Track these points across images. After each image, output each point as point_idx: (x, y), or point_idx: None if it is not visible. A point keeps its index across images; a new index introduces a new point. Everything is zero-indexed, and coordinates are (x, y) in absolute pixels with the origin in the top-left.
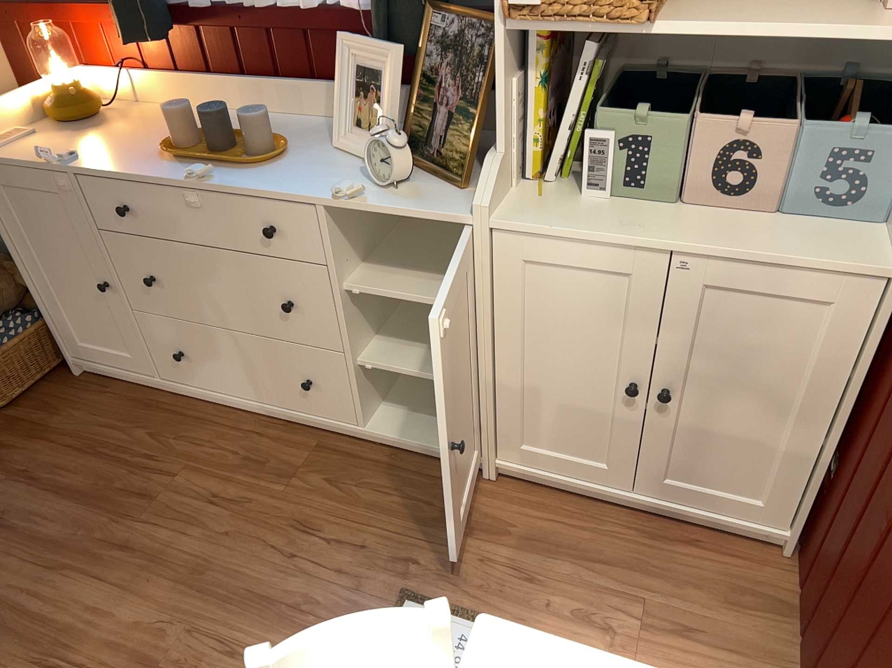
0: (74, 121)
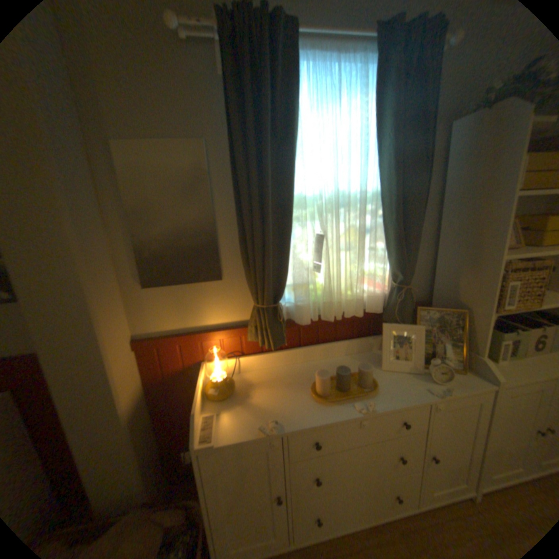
0: (225, 397)
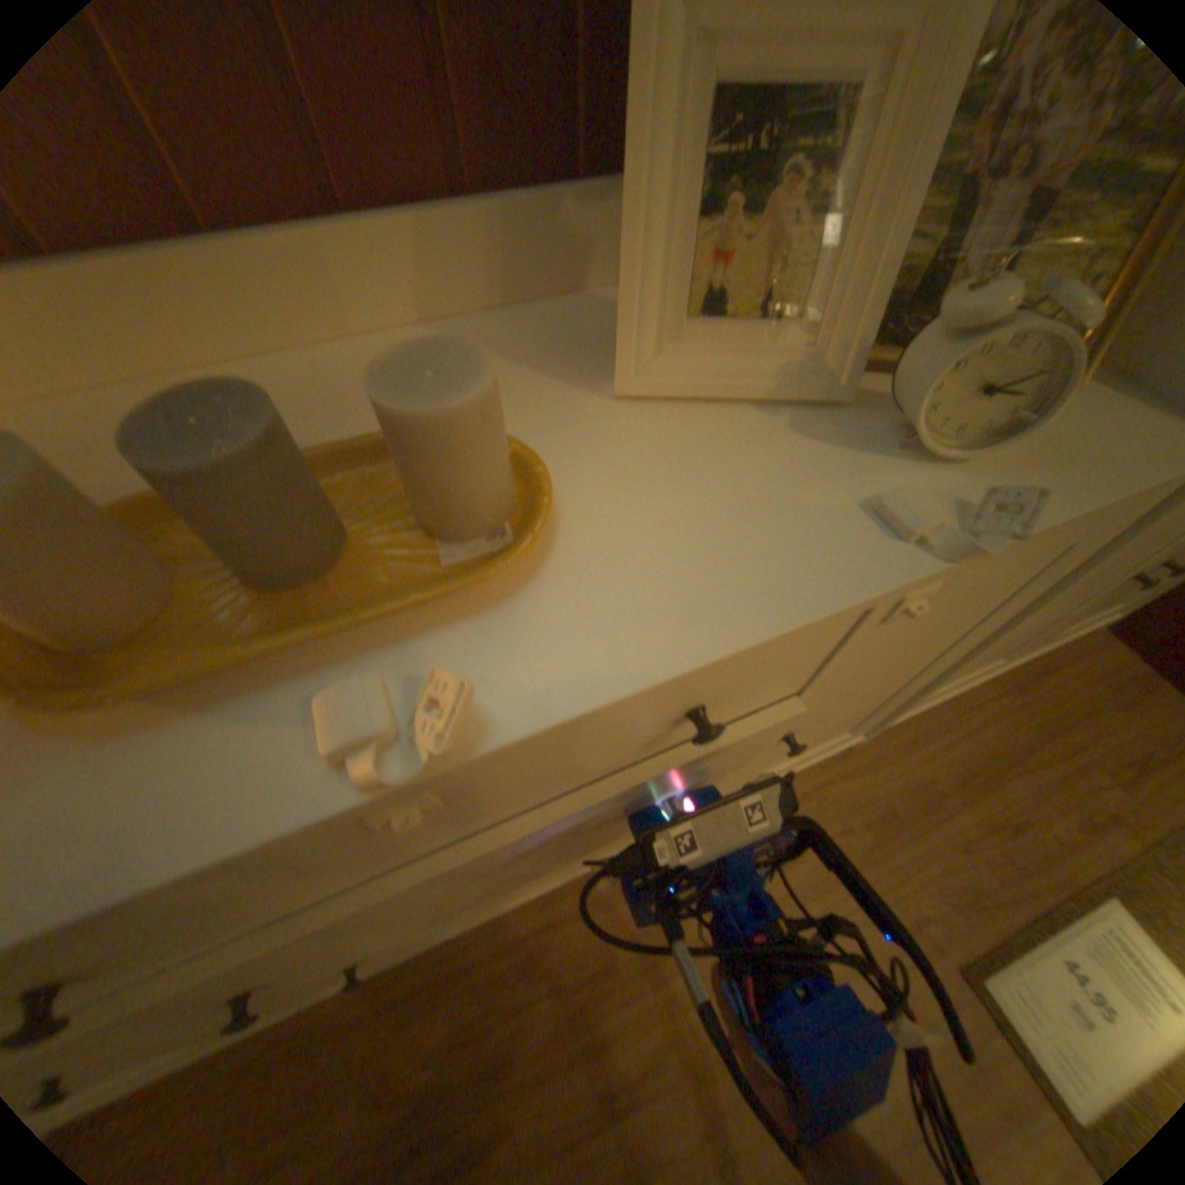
0: None
